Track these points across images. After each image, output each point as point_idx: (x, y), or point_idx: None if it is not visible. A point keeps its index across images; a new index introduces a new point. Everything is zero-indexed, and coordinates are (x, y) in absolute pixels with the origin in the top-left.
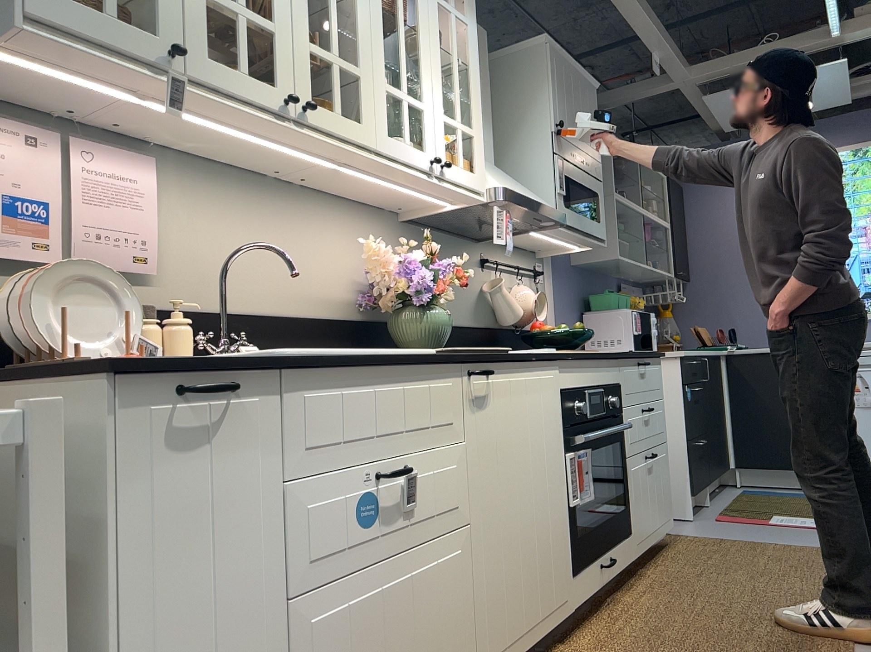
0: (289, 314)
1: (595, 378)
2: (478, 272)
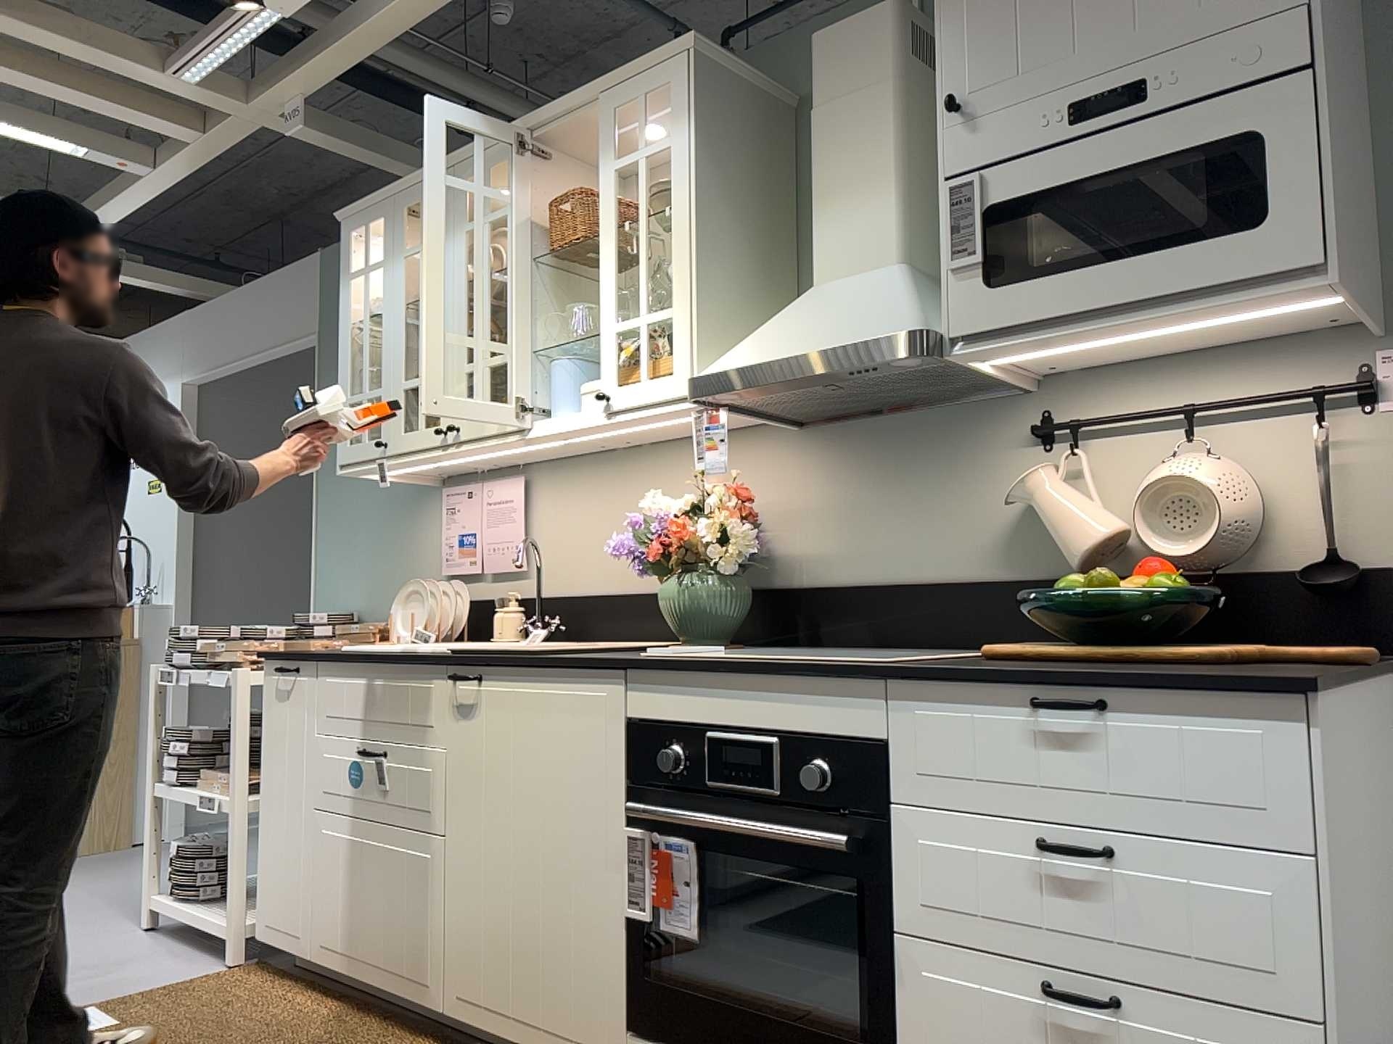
0: (629, 591)
1: (751, 713)
2: (1019, 460)
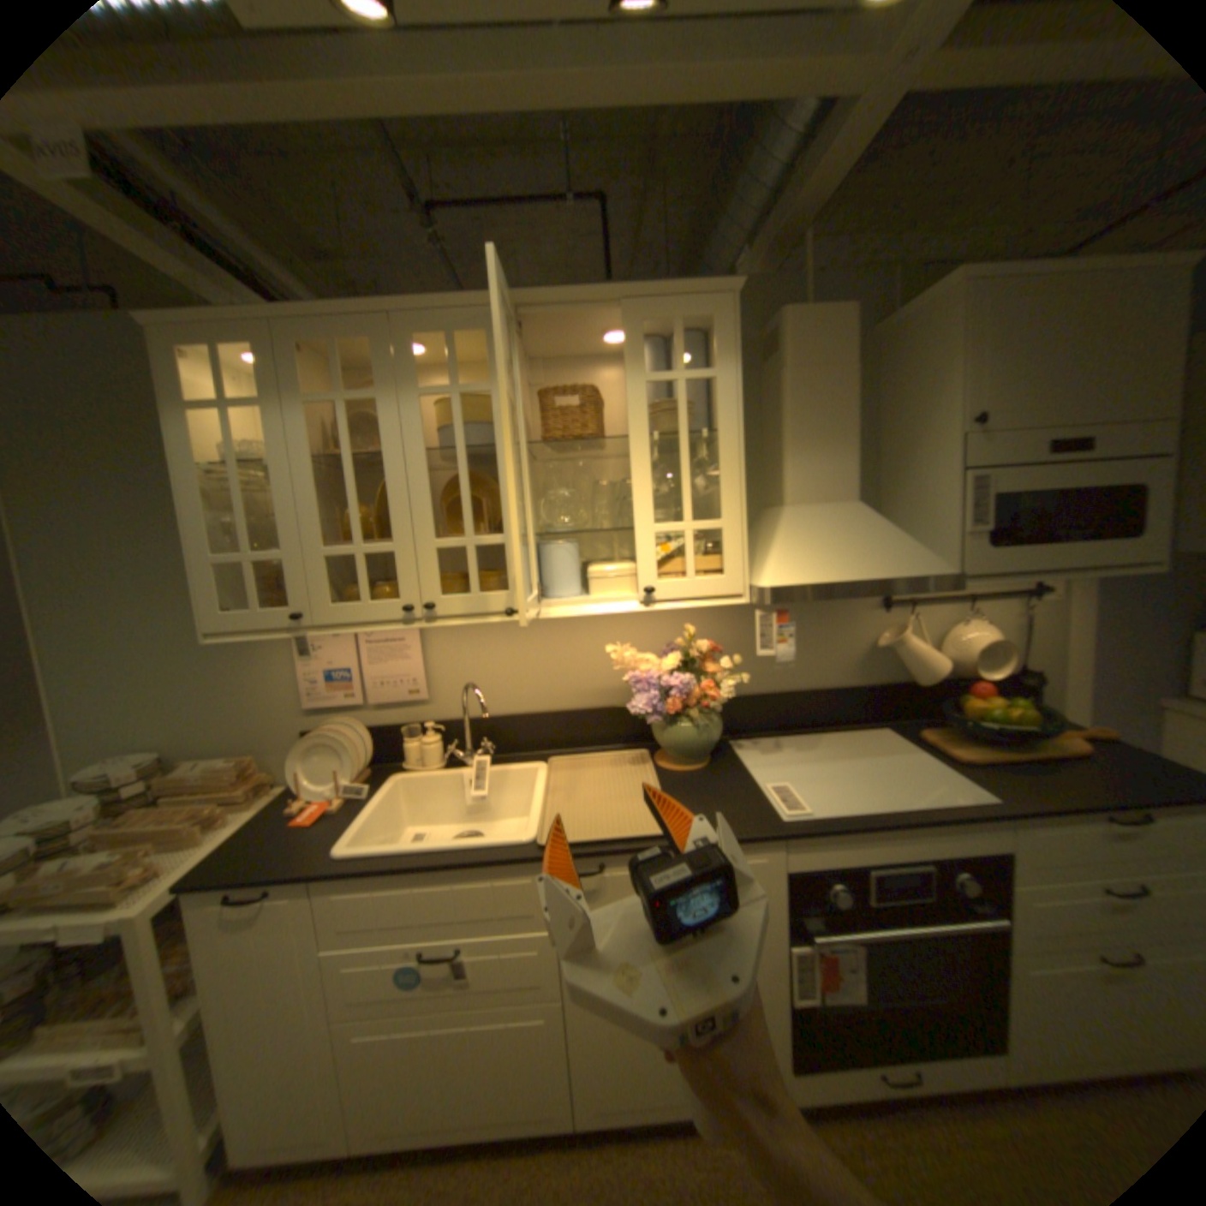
0: (557, 709)
1: (910, 854)
2: (872, 618)
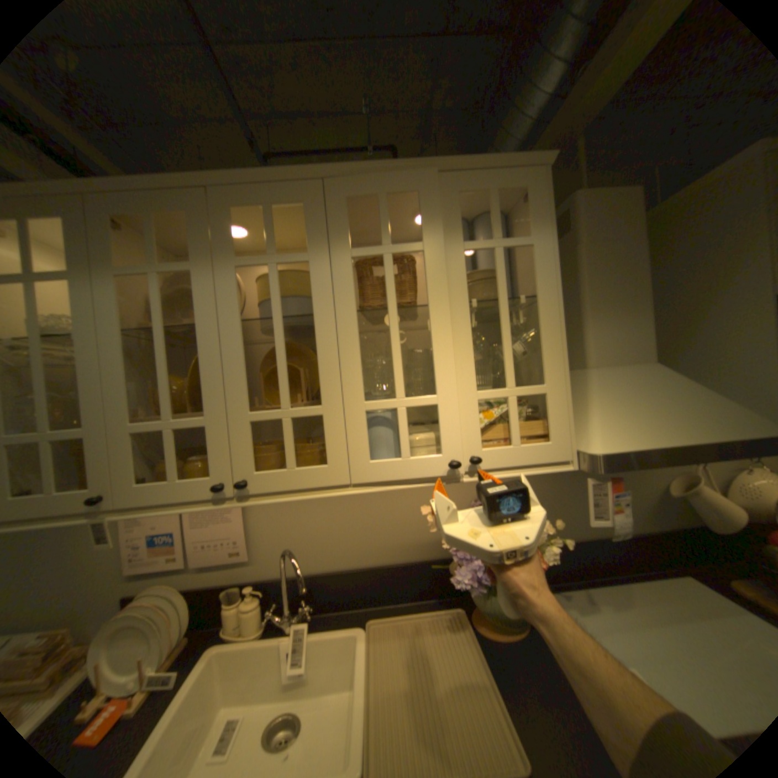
0: (371, 565)
1: None
2: None
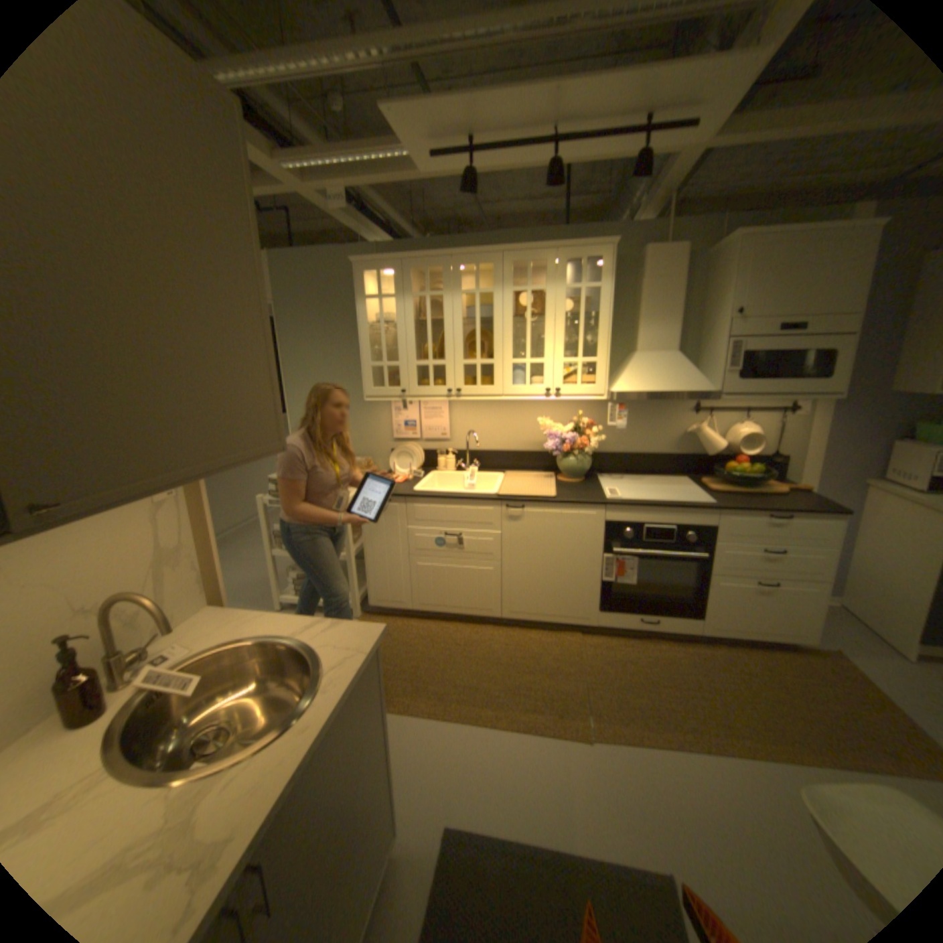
0: (511, 450)
1: (665, 519)
2: (687, 416)
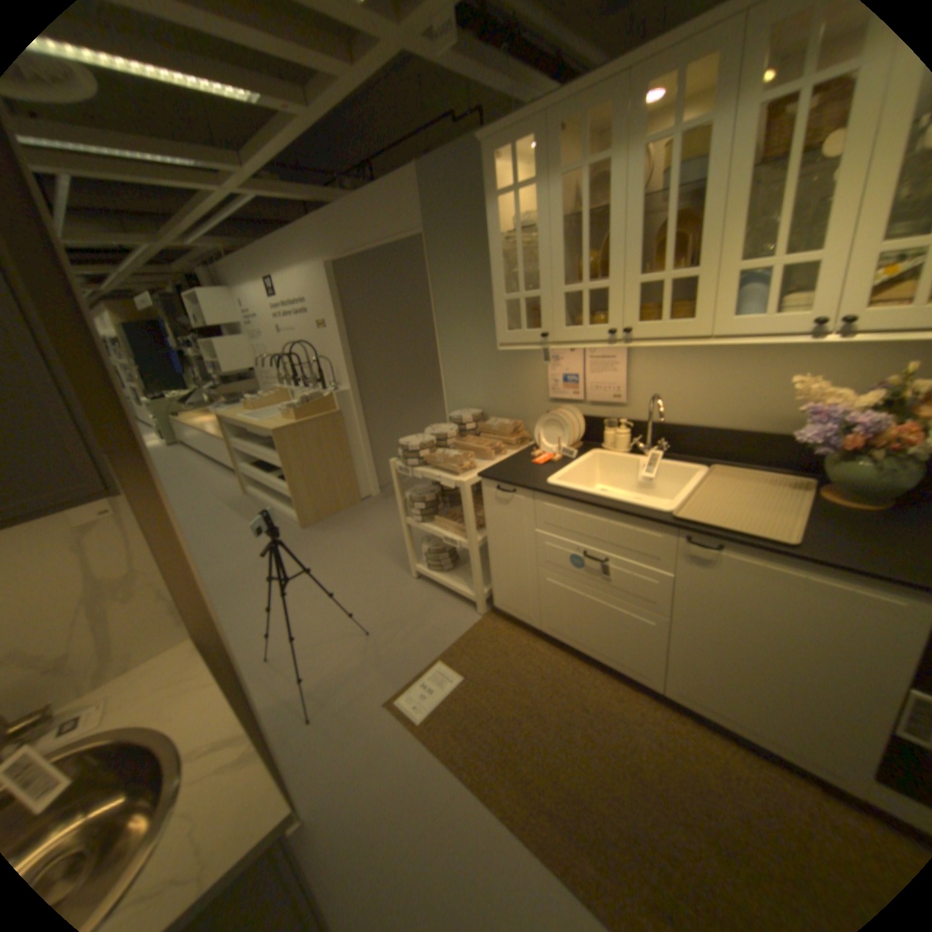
0: (730, 427)
1: None
2: None
